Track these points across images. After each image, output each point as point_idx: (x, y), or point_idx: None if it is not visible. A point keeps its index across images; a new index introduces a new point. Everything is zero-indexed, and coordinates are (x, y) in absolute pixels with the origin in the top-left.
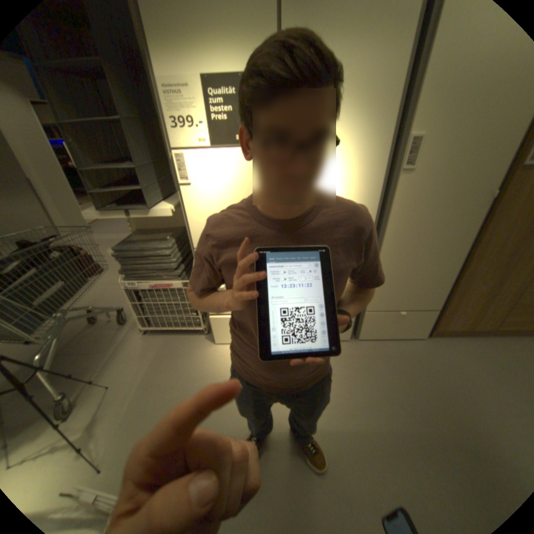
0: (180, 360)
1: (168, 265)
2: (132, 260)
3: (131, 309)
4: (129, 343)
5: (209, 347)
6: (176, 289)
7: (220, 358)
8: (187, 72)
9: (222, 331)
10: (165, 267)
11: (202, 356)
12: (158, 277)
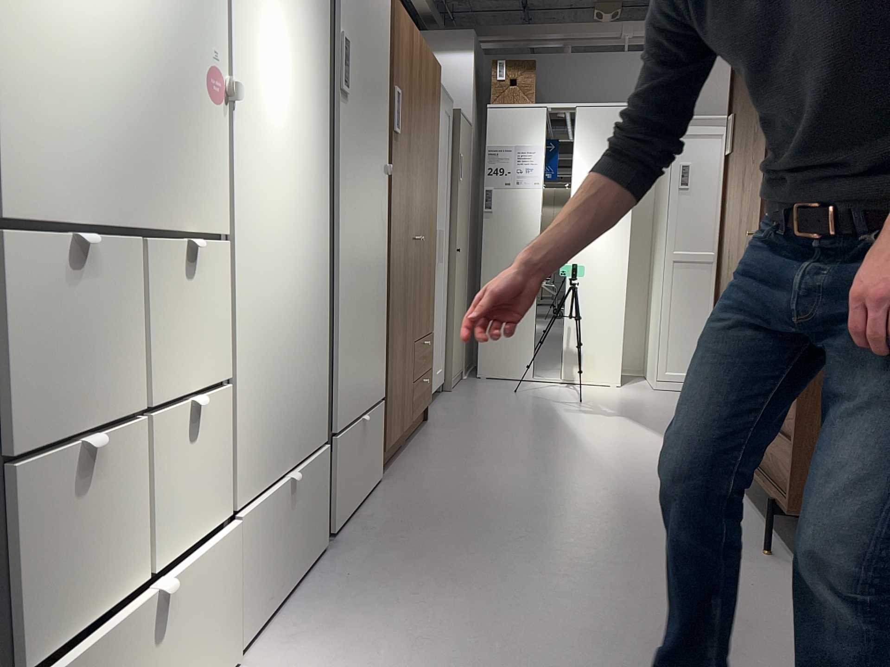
0: None
1: None
2: None
3: None
4: None
5: None
6: None
7: None
8: None
9: None
10: None
11: None
12: None
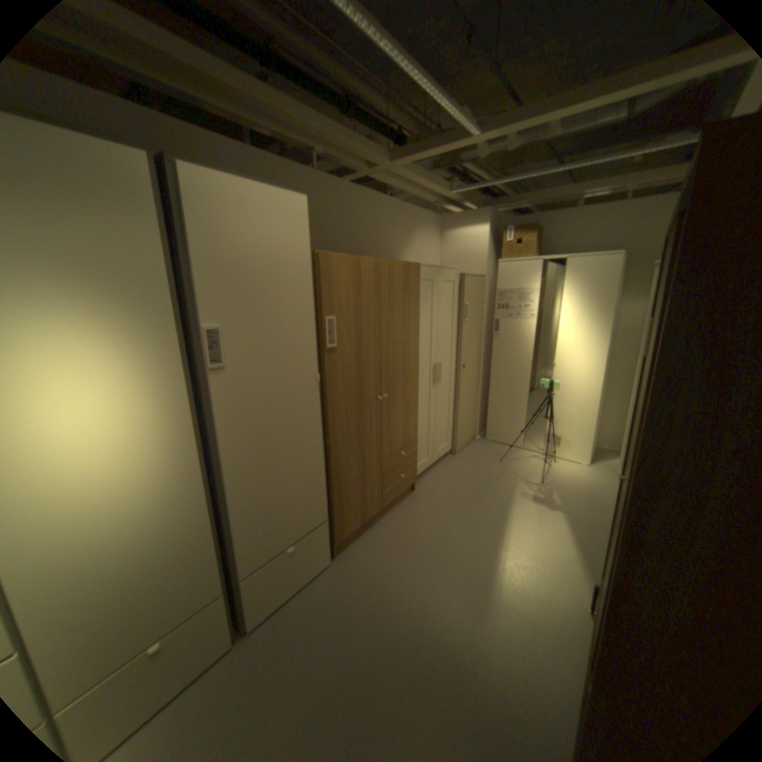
0: None
1: None
2: None
3: None
4: None
5: None
6: None
7: None
8: None
9: None
10: None
11: None
12: None
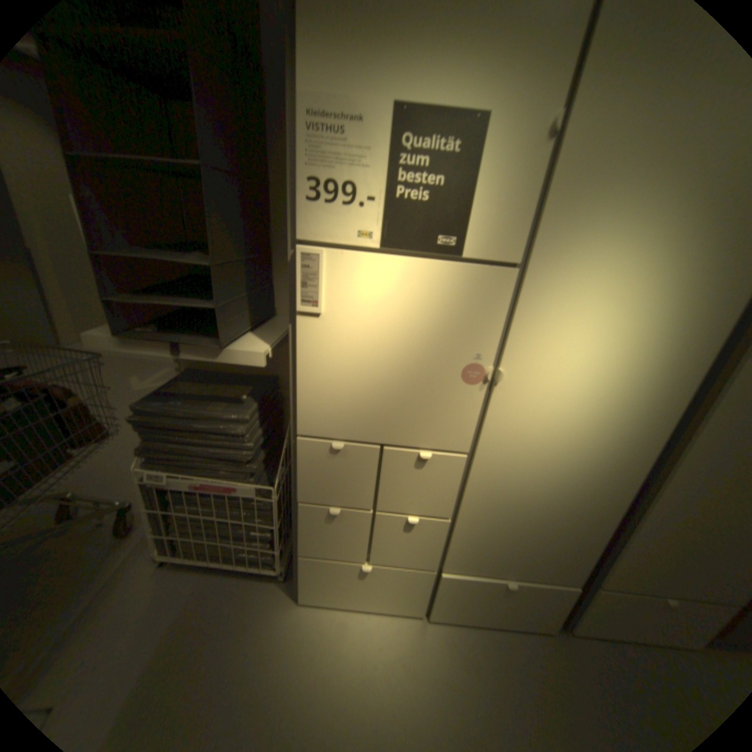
0: (222, 642)
1: (236, 452)
2: (166, 433)
3: (146, 520)
4: (127, 584)
5: (284, 616)
6: (242, 498)
7: (305, 647)
8: (369, 89)
9: (316, 587)
10: (229, 456)
11: (268, 638)
12: (211, 471)
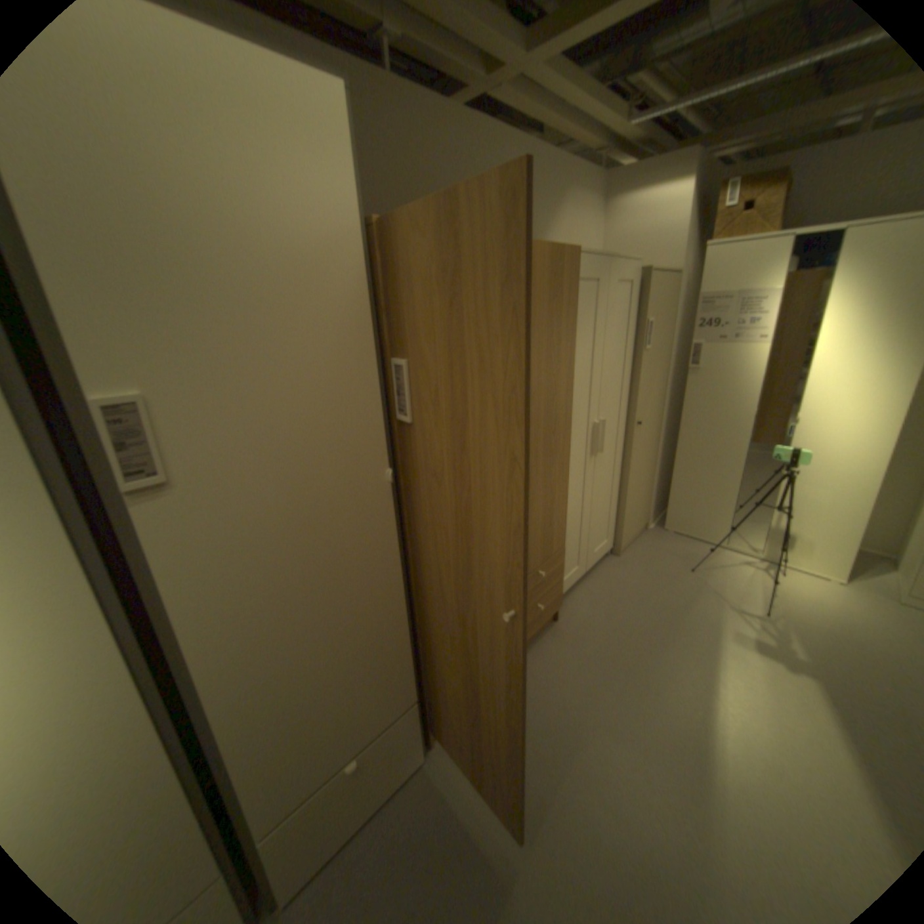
0: None
1: None
2: None
3: None
4: None
5: None
6: None
7: None
8: None
9: None
10: None
11: None
12: None
